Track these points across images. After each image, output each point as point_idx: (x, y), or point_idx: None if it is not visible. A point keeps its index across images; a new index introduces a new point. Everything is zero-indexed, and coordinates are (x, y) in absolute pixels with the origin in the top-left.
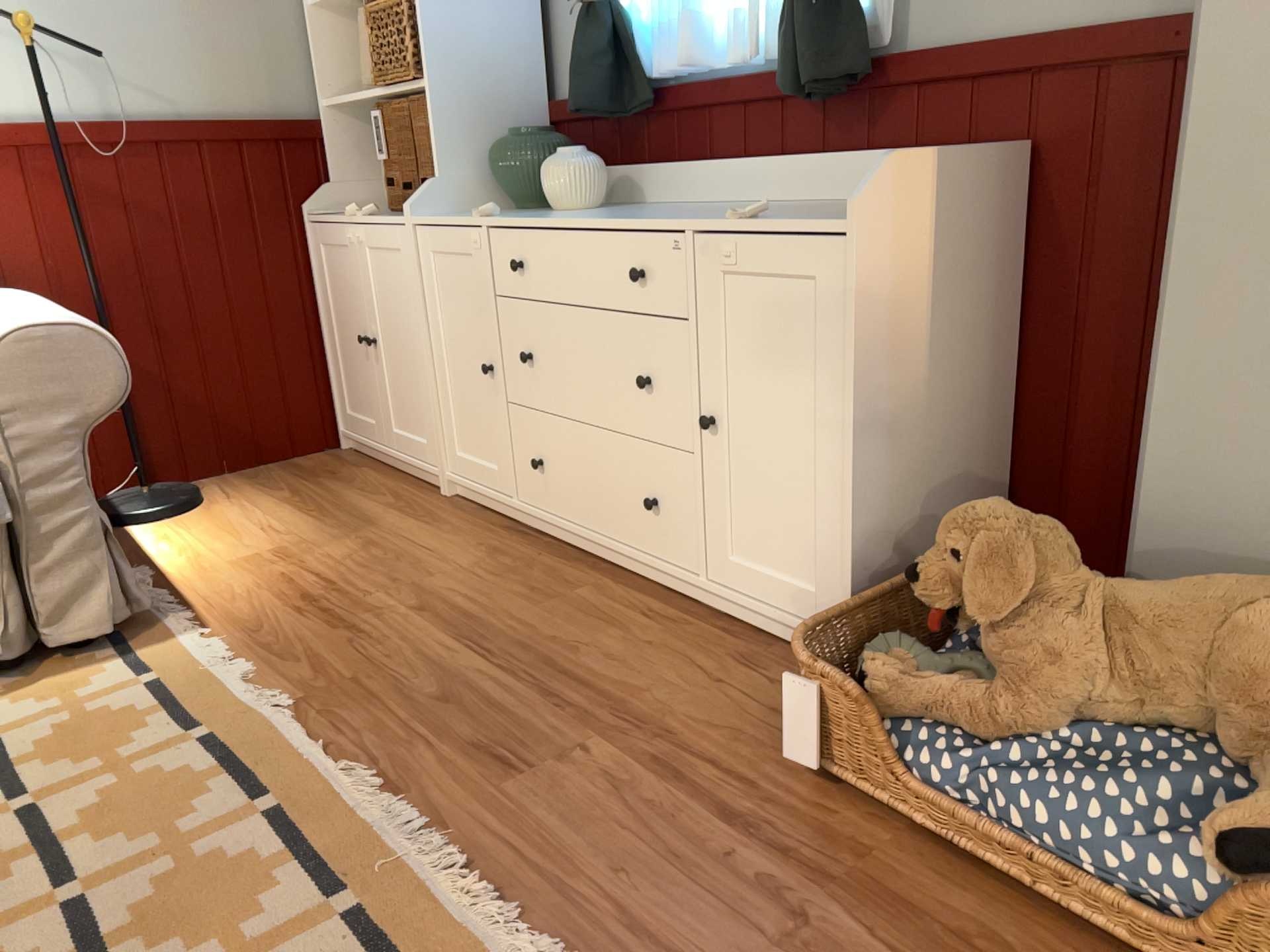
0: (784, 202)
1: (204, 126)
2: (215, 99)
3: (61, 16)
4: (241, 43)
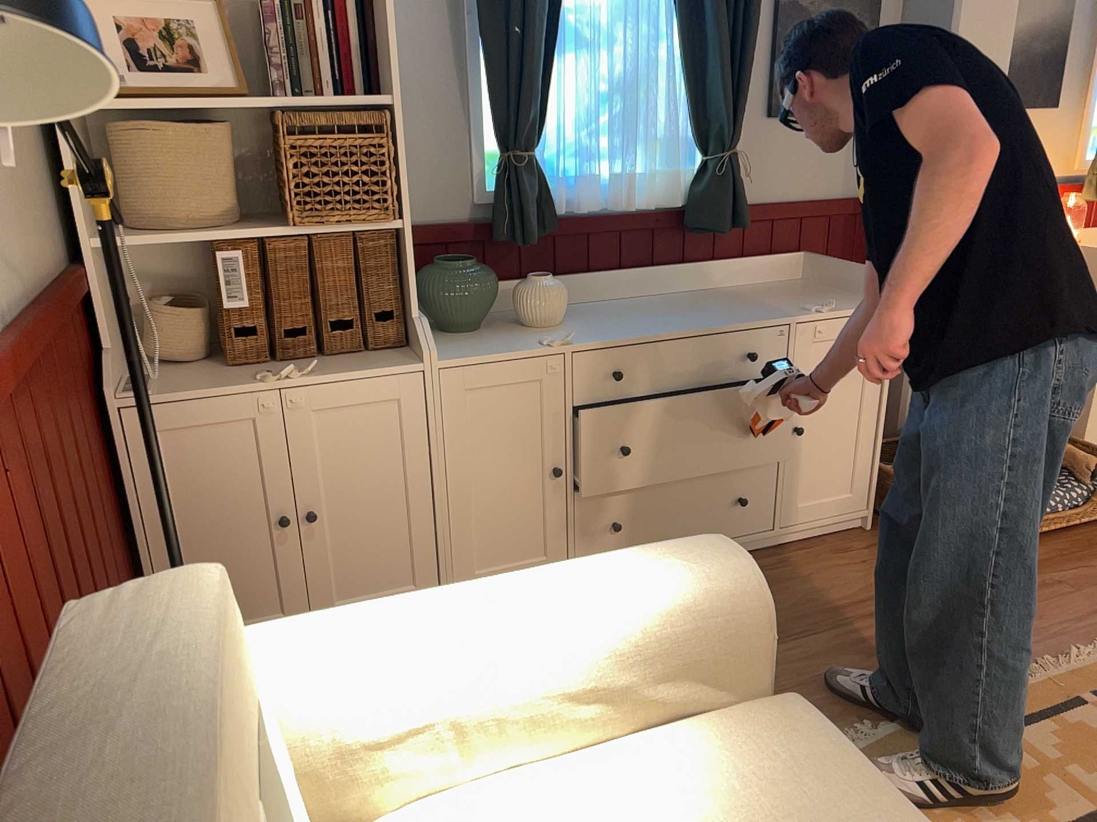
0: (672, 294)
1: (50, 297)
2: (28, 251)
3: None
4: (22, 161)
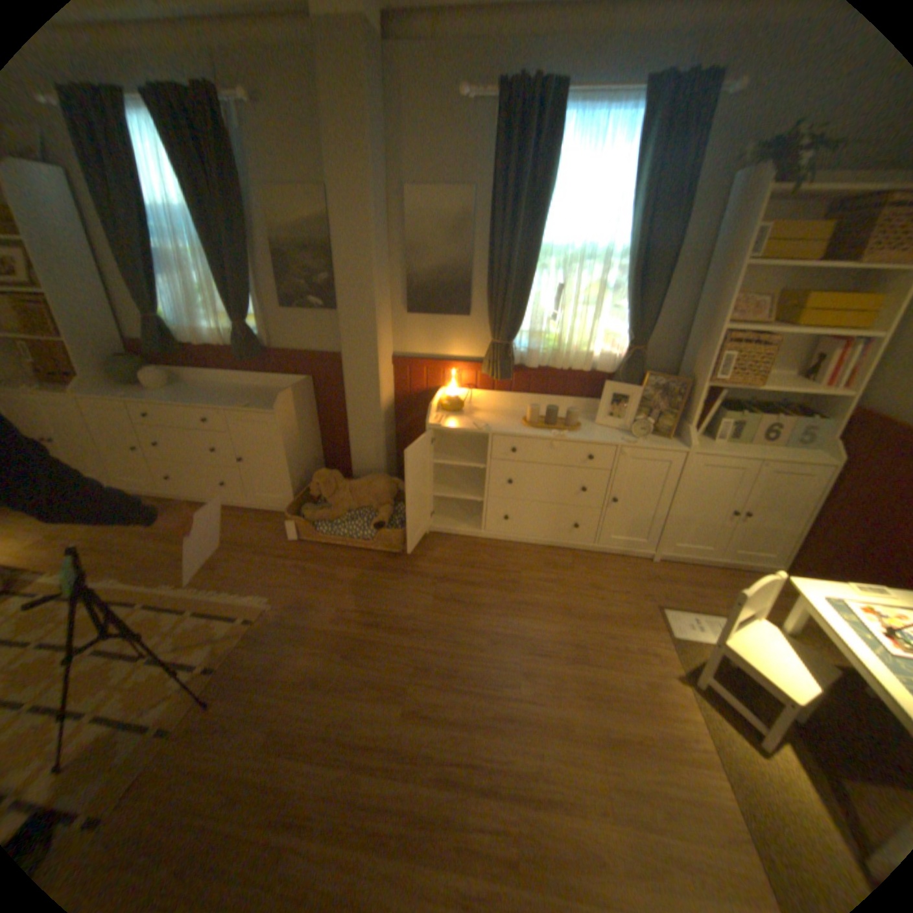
0: (241, 386)
1: None
2: None
3: None
4: None
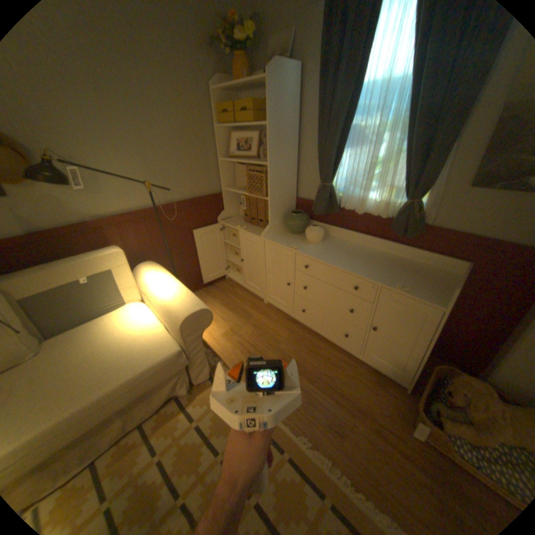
0: (383, 251)
1: (192, 199)
2: (194, 189)
3: (151, 171)
4: (200, 171)
